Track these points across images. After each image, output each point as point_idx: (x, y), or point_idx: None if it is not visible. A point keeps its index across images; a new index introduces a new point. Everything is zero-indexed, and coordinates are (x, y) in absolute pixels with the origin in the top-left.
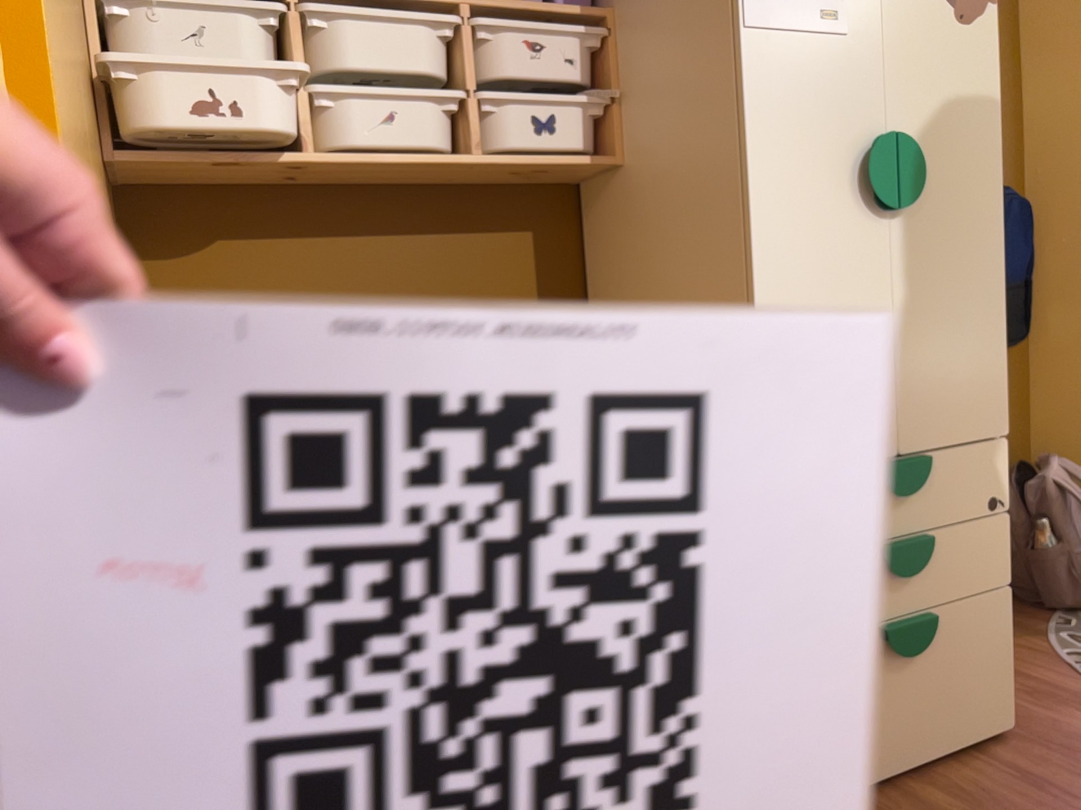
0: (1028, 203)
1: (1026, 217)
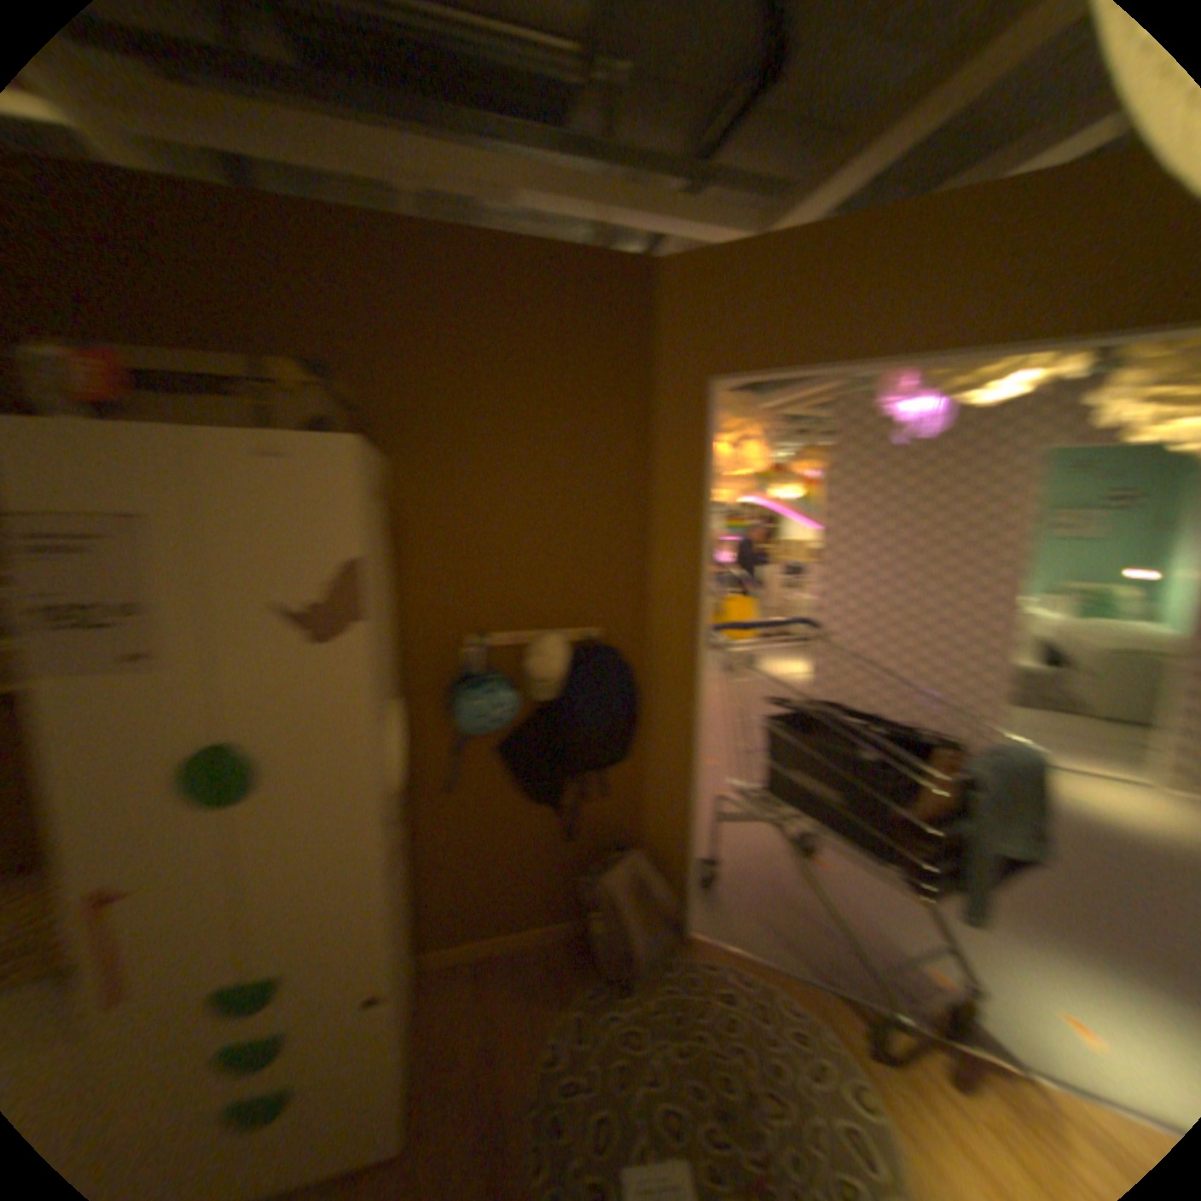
0: (620, 668)
1: (620, 677)
